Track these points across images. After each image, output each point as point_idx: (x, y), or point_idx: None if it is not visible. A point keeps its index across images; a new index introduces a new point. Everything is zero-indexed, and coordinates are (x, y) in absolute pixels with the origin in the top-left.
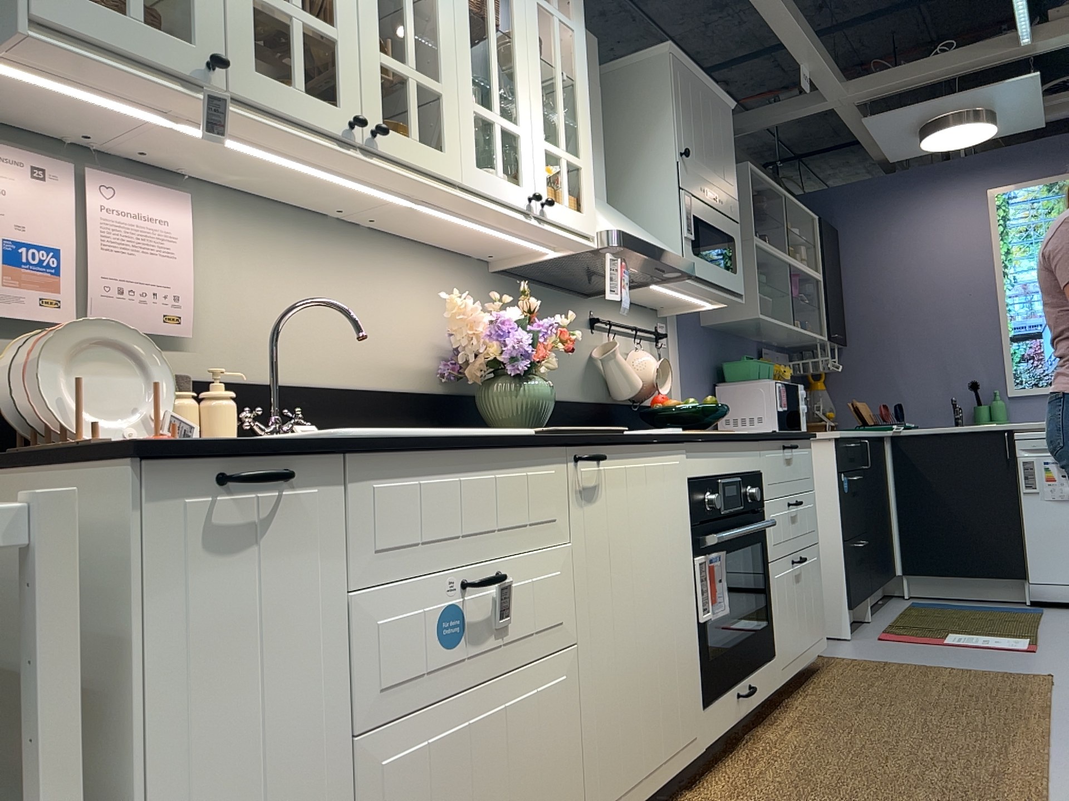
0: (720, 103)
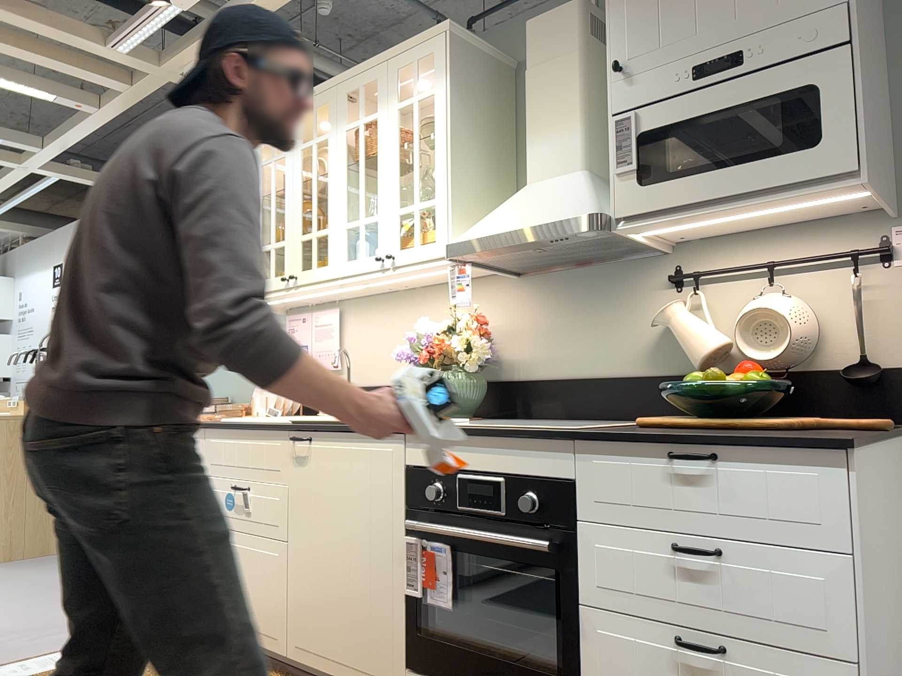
0: None
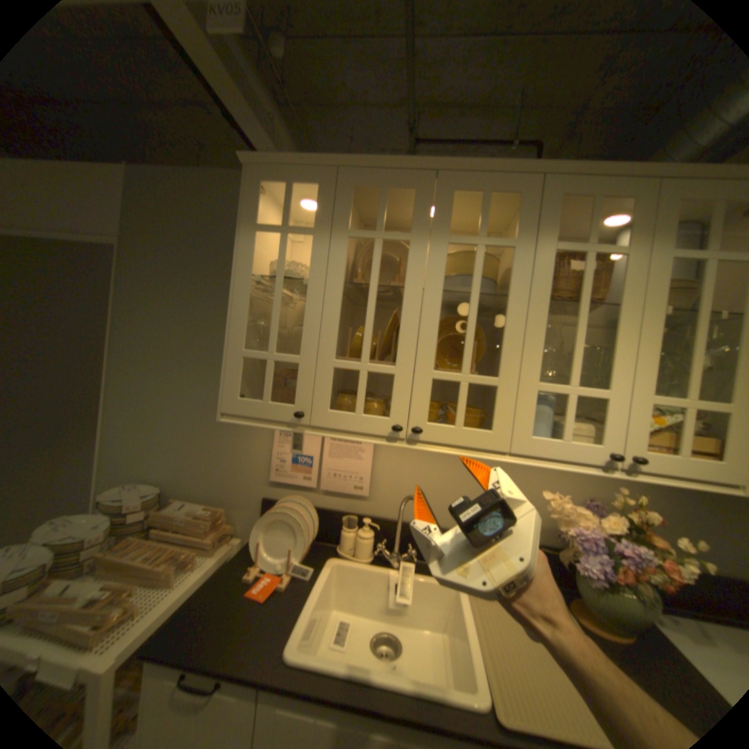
0: None
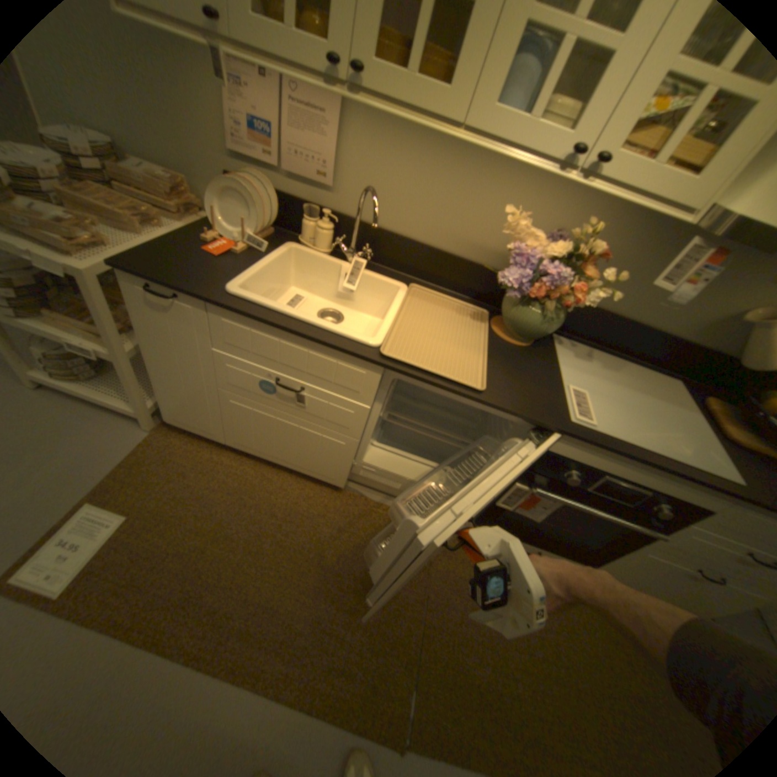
0: None
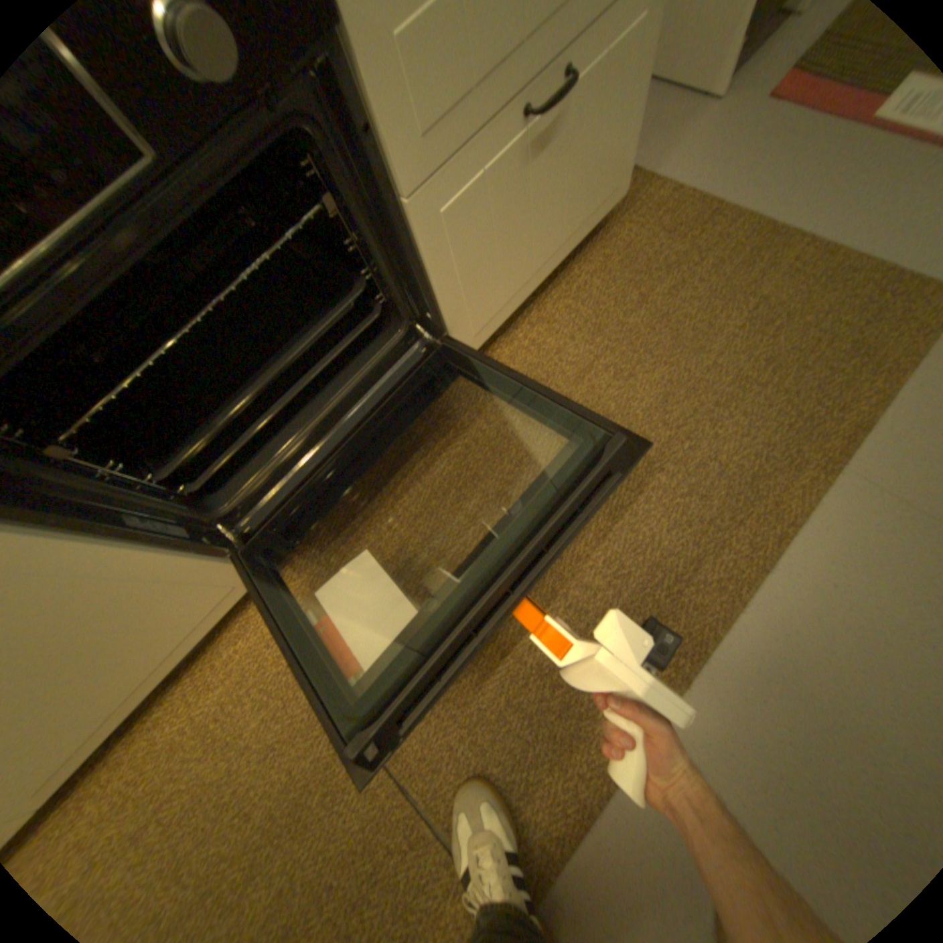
0: None
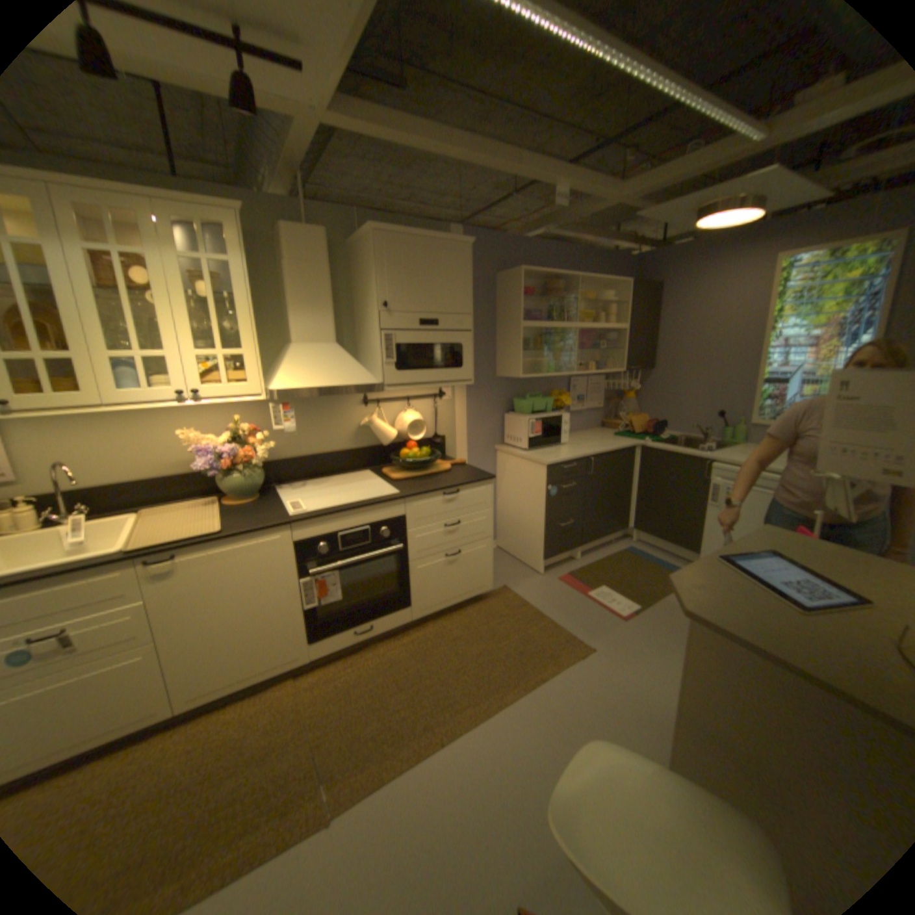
0: (448, 245)
